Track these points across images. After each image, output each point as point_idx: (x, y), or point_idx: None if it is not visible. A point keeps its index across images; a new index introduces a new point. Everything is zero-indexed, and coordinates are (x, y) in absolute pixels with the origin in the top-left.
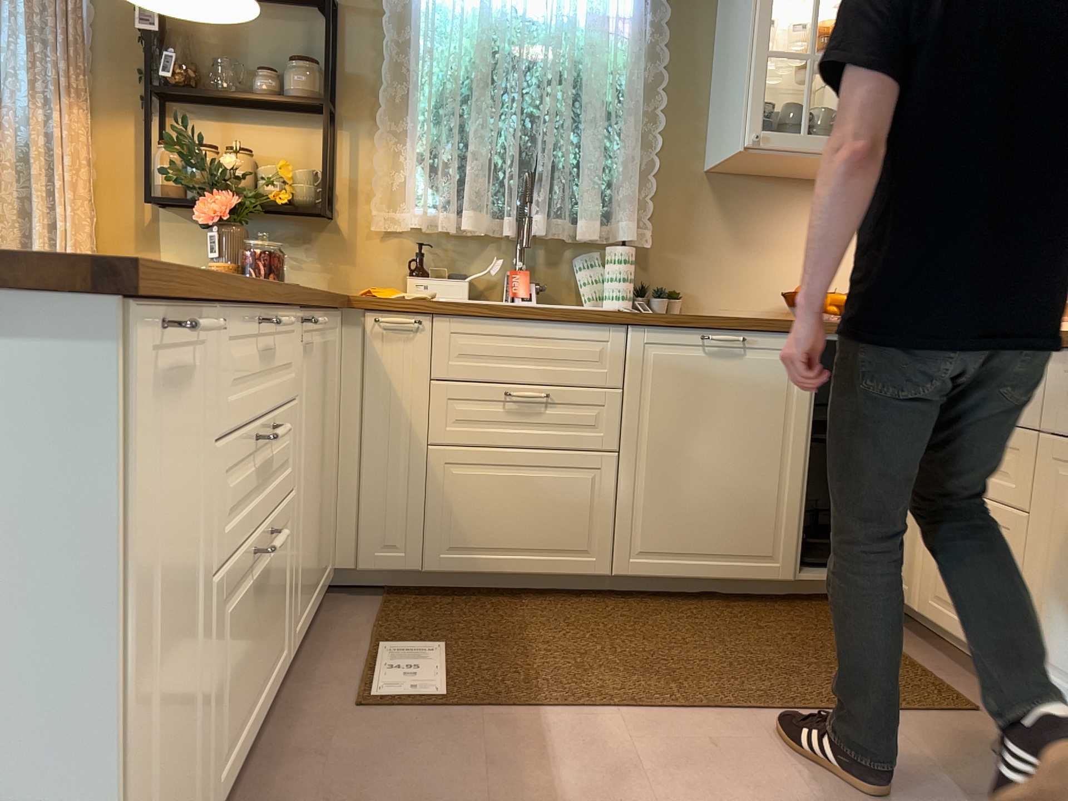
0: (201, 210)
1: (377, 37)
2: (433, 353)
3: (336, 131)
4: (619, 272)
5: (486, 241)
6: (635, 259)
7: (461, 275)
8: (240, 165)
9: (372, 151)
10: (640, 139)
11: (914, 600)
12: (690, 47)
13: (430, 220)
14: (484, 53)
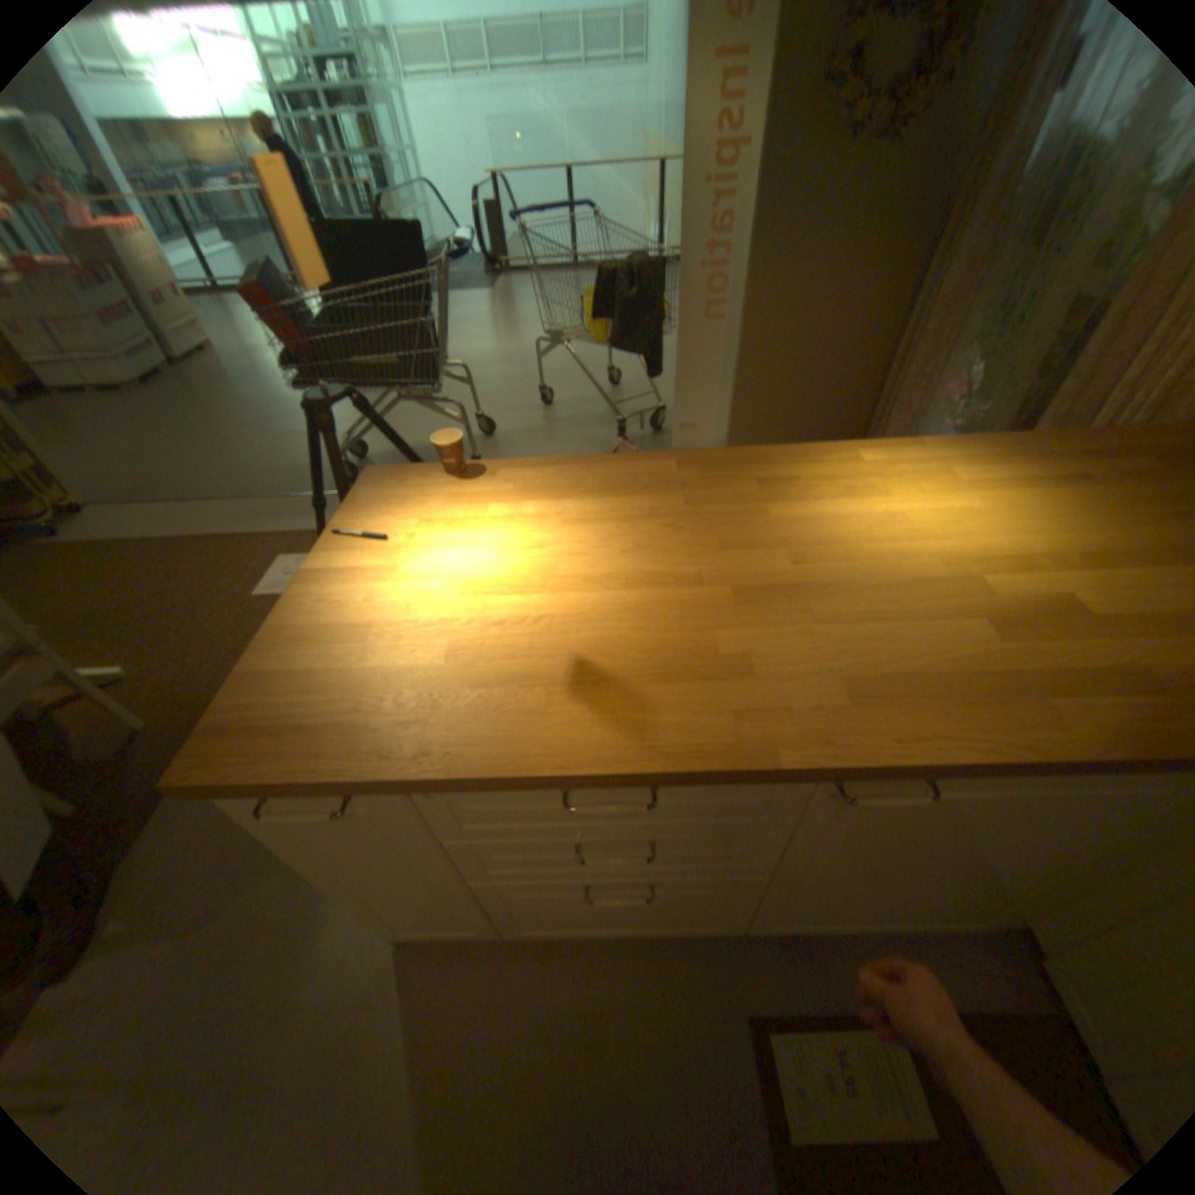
0: None
1: None
2: None
3: None
4: None
5: None
6: None
7: None
8: None
9: None
10: None
11: None
12: None
13: None
14: None
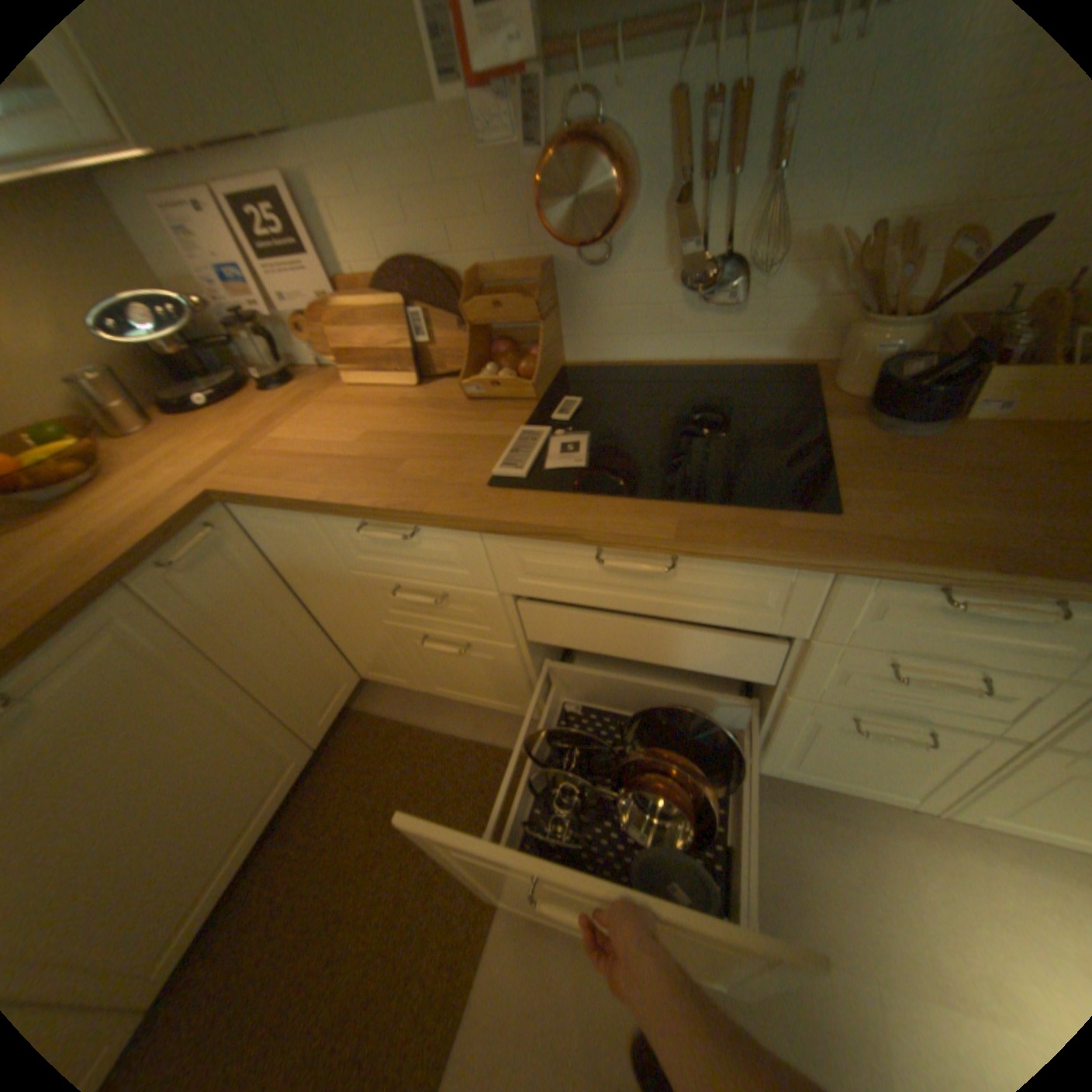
0: None
1: None
2: None
3: None
4: None
5: None
6: None
7: None
8: None
9: None
10: None
11: (418, 687)
12: None
13: None
14: None
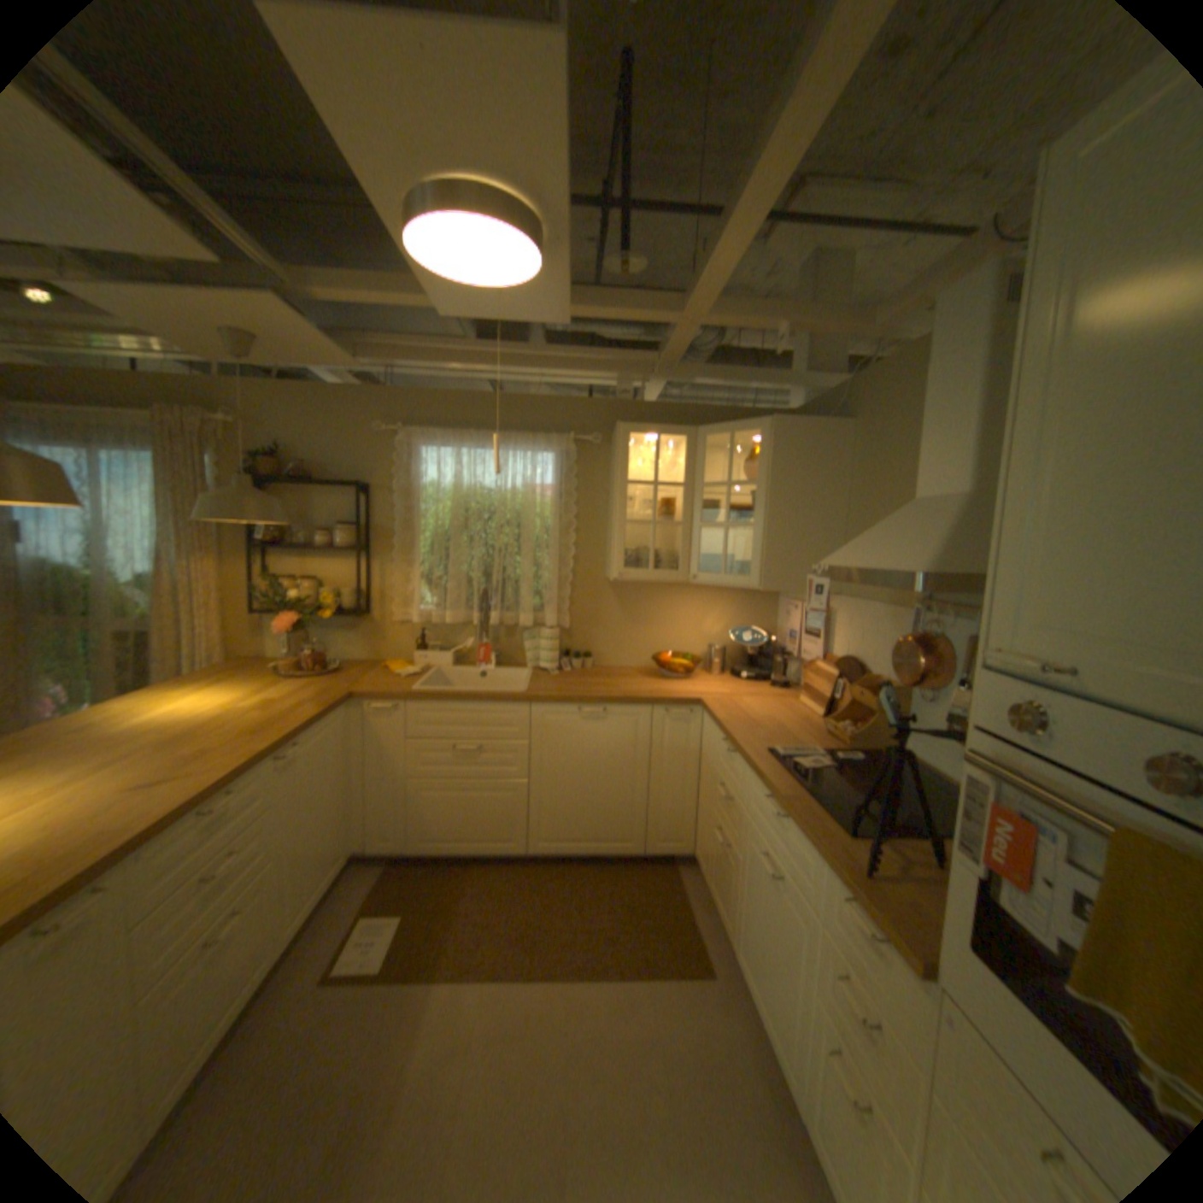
0: (276, 625)
1: (394, 502)
2: (408, 723)
3: (370, 560)
4: (547, 646)
5: (467, 624)
6: (558, 637)
7: (449, 648)
8: (300, 595)
9: (394, 572)
10: (562, 559)
11: (707, 879)
12: (593, 501)
13: (430, 614)
14: (457, 514)
